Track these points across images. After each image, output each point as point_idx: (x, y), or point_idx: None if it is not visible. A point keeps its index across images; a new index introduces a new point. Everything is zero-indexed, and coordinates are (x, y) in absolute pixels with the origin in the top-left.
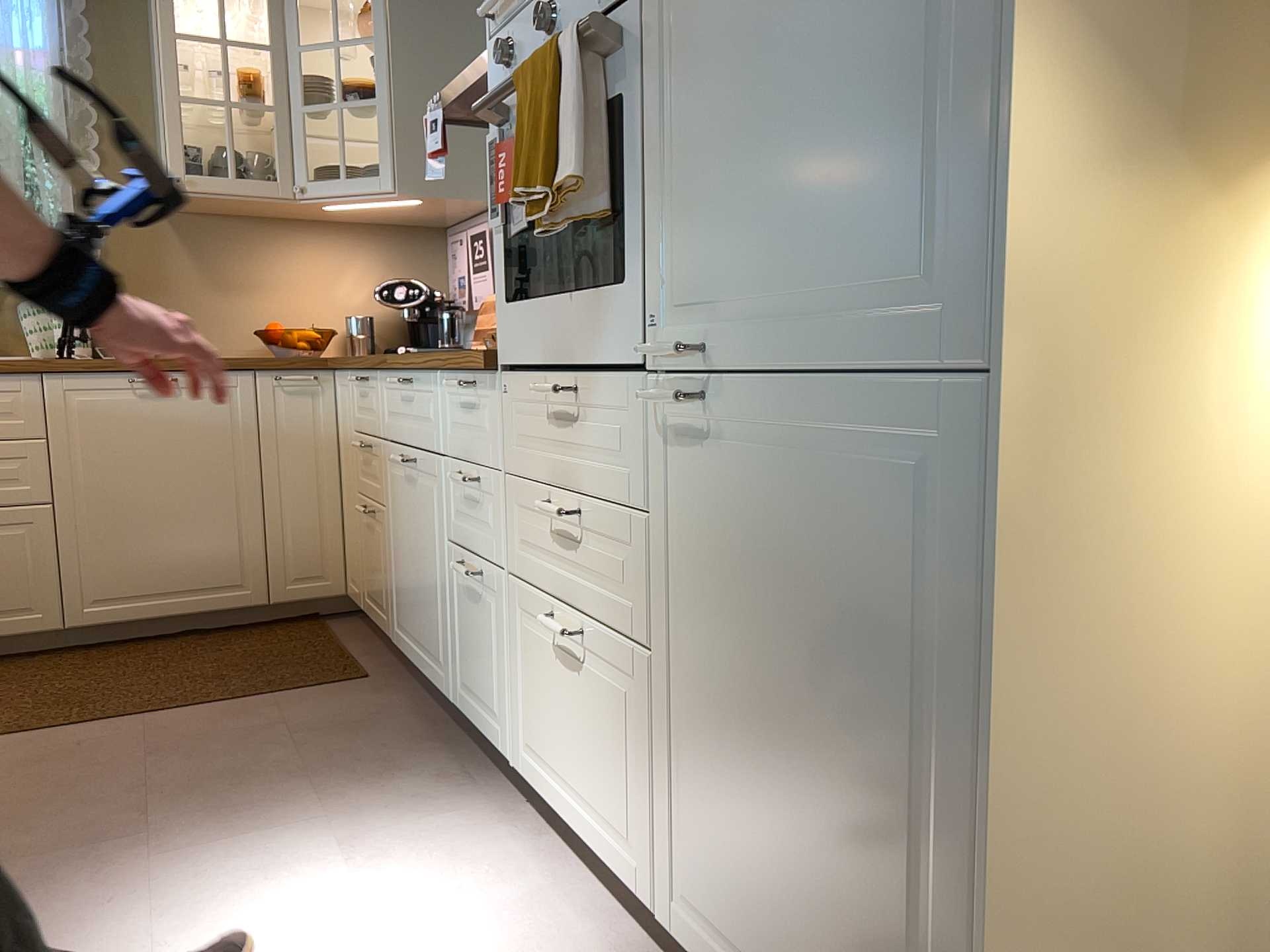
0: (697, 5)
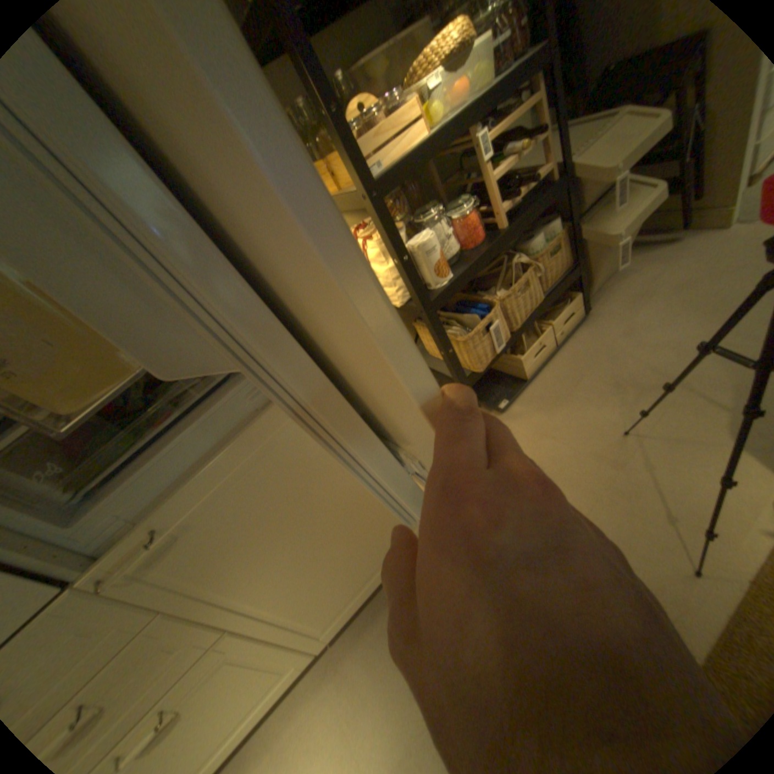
0: None
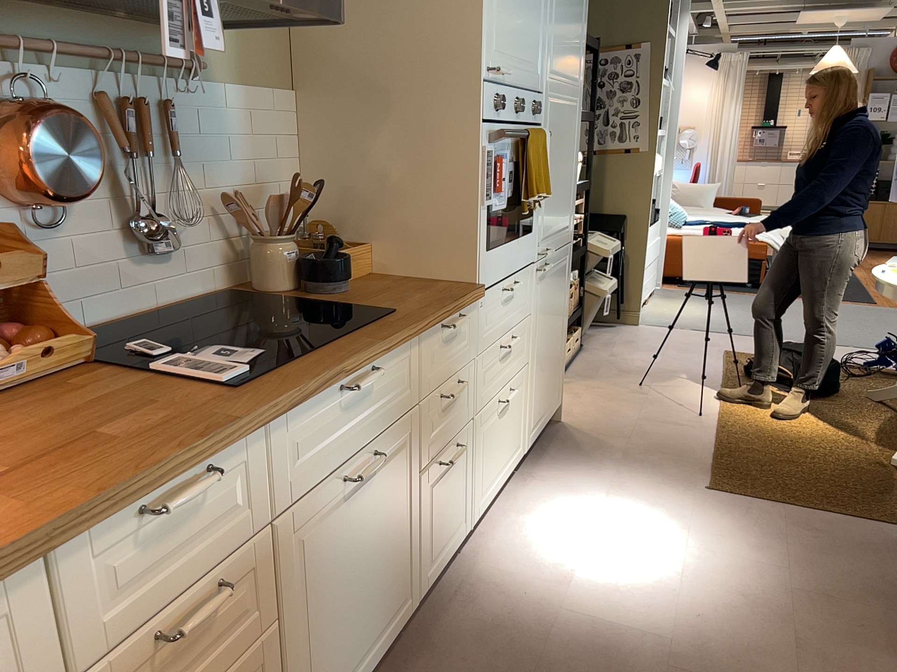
0: (551, 144)
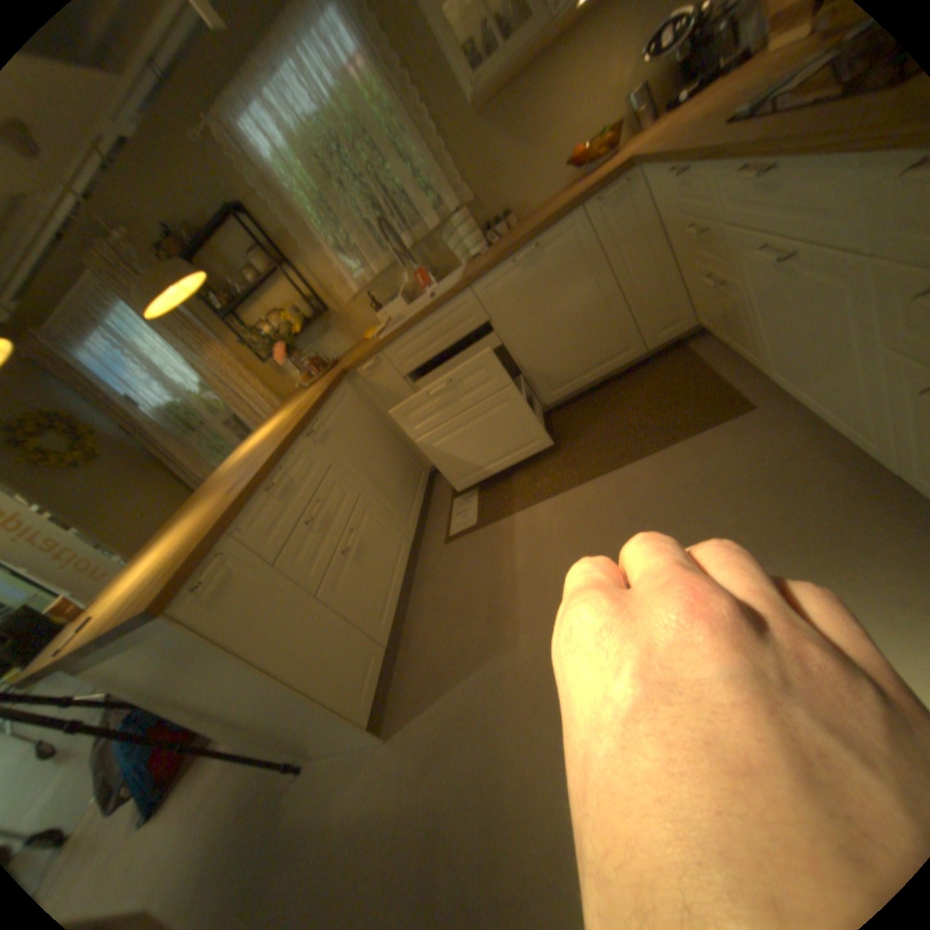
0: None
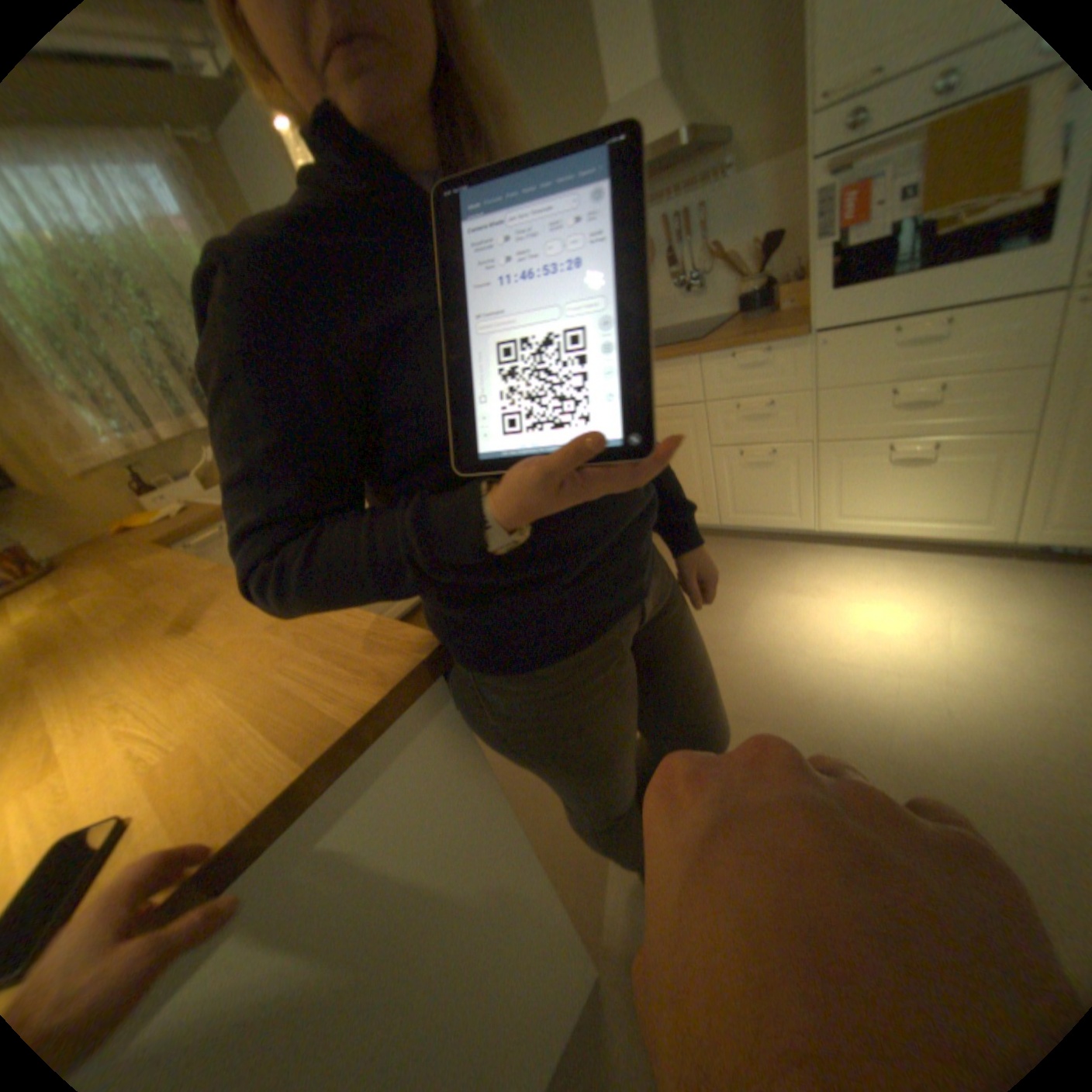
0: None
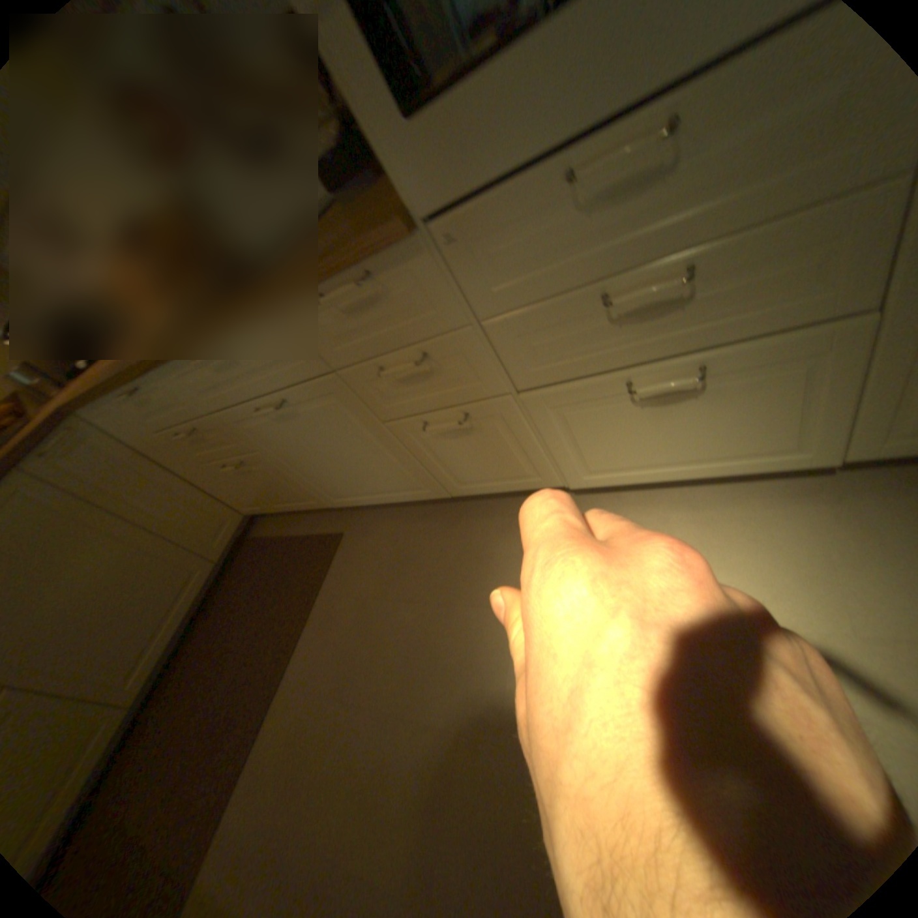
0: None
